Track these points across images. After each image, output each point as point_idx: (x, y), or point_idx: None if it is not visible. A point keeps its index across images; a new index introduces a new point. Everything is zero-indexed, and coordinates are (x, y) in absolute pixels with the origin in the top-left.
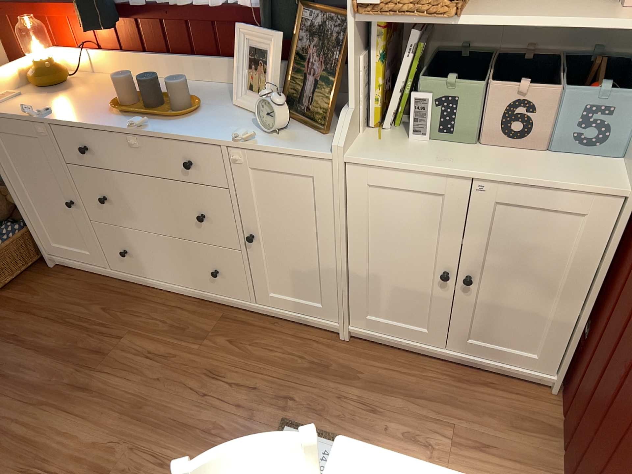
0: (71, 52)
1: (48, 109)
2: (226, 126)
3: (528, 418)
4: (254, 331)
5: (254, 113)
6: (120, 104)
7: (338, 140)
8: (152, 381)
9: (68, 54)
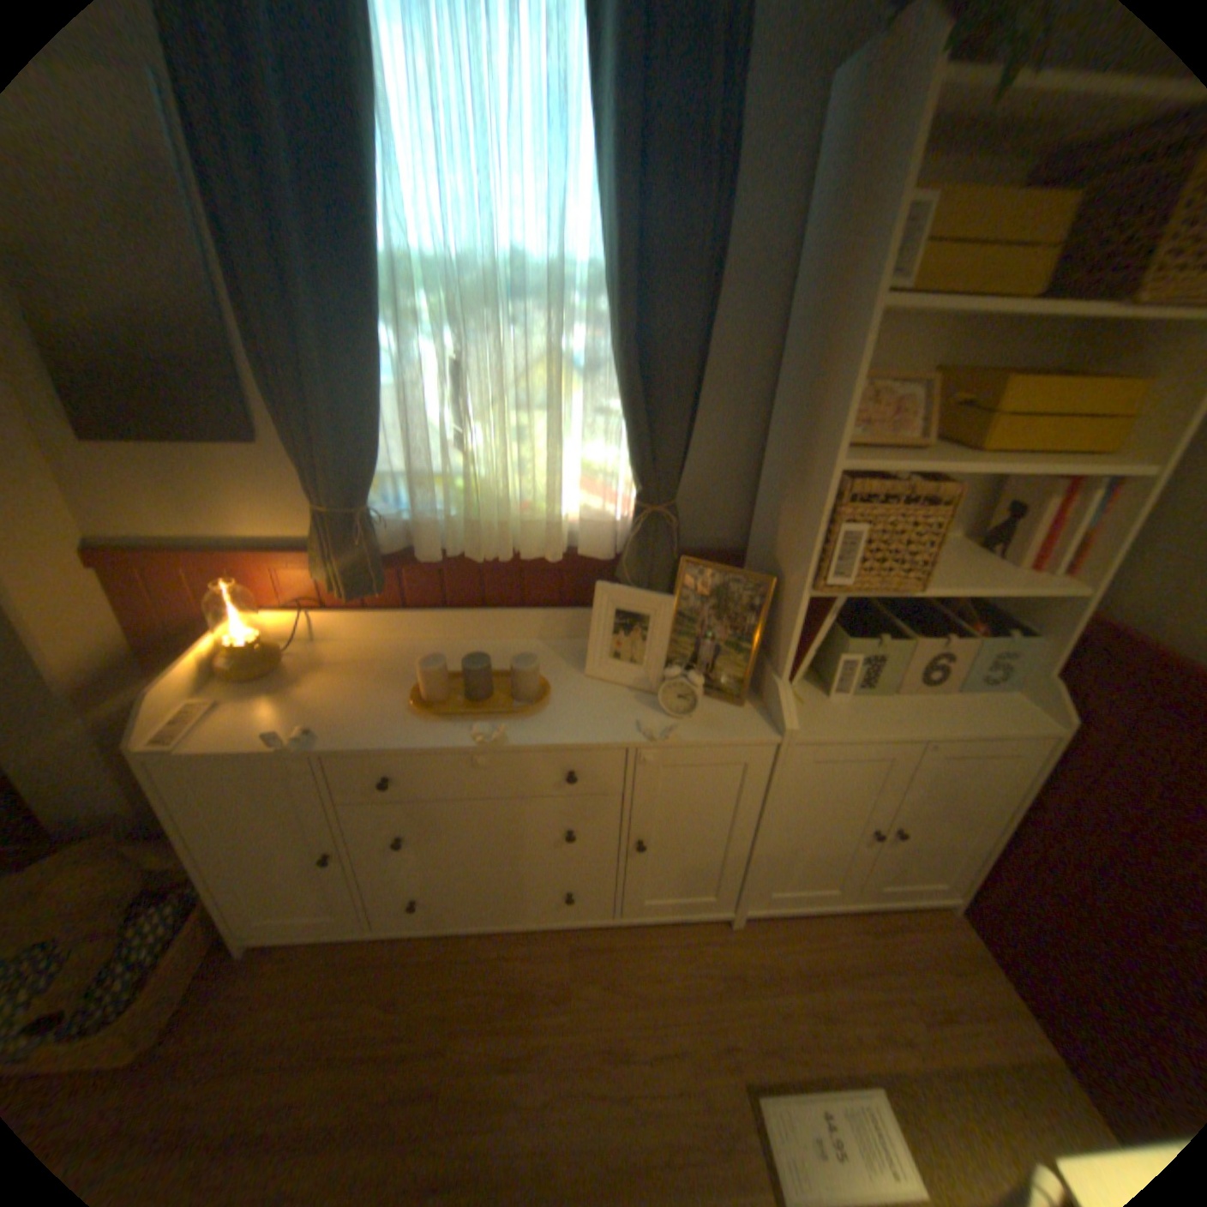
0: (279, 617)
1: (306, 731)
2: (612, 716)
3: (959, 961)
4: (626, 959)
5: (626, 688)
6: (418, 699)
7: (788, 725)
8: (537, 1114)
9: (268, 619)
